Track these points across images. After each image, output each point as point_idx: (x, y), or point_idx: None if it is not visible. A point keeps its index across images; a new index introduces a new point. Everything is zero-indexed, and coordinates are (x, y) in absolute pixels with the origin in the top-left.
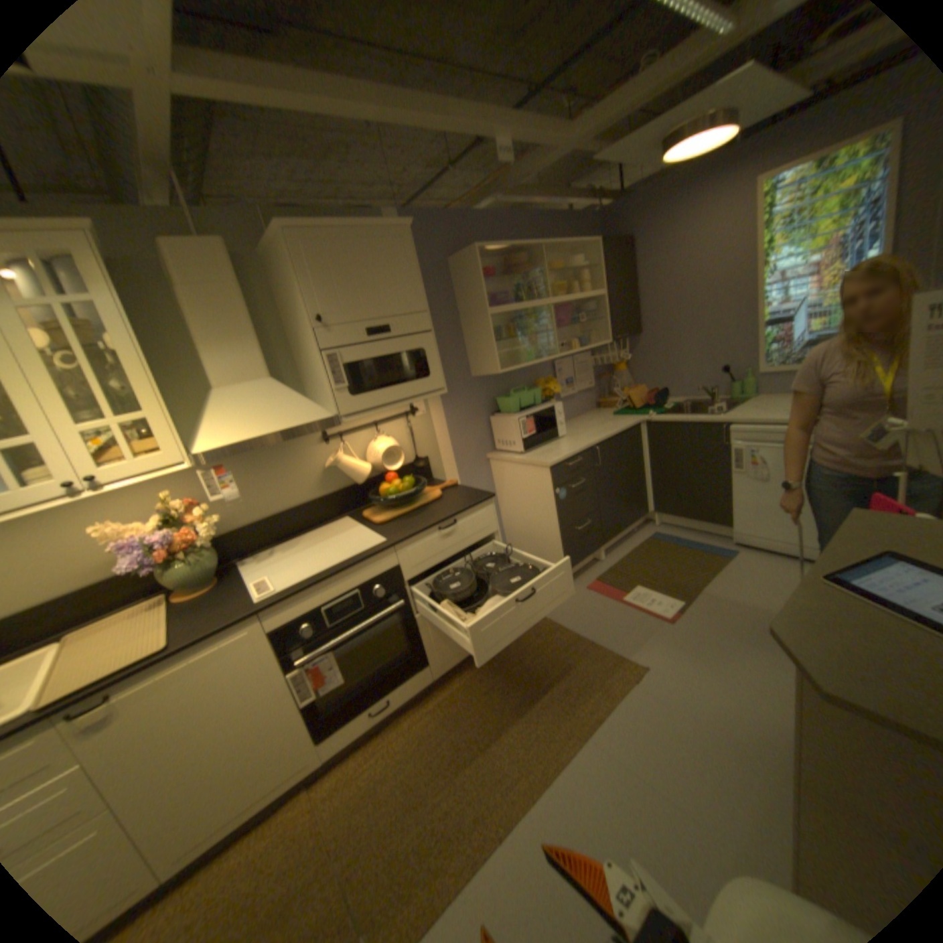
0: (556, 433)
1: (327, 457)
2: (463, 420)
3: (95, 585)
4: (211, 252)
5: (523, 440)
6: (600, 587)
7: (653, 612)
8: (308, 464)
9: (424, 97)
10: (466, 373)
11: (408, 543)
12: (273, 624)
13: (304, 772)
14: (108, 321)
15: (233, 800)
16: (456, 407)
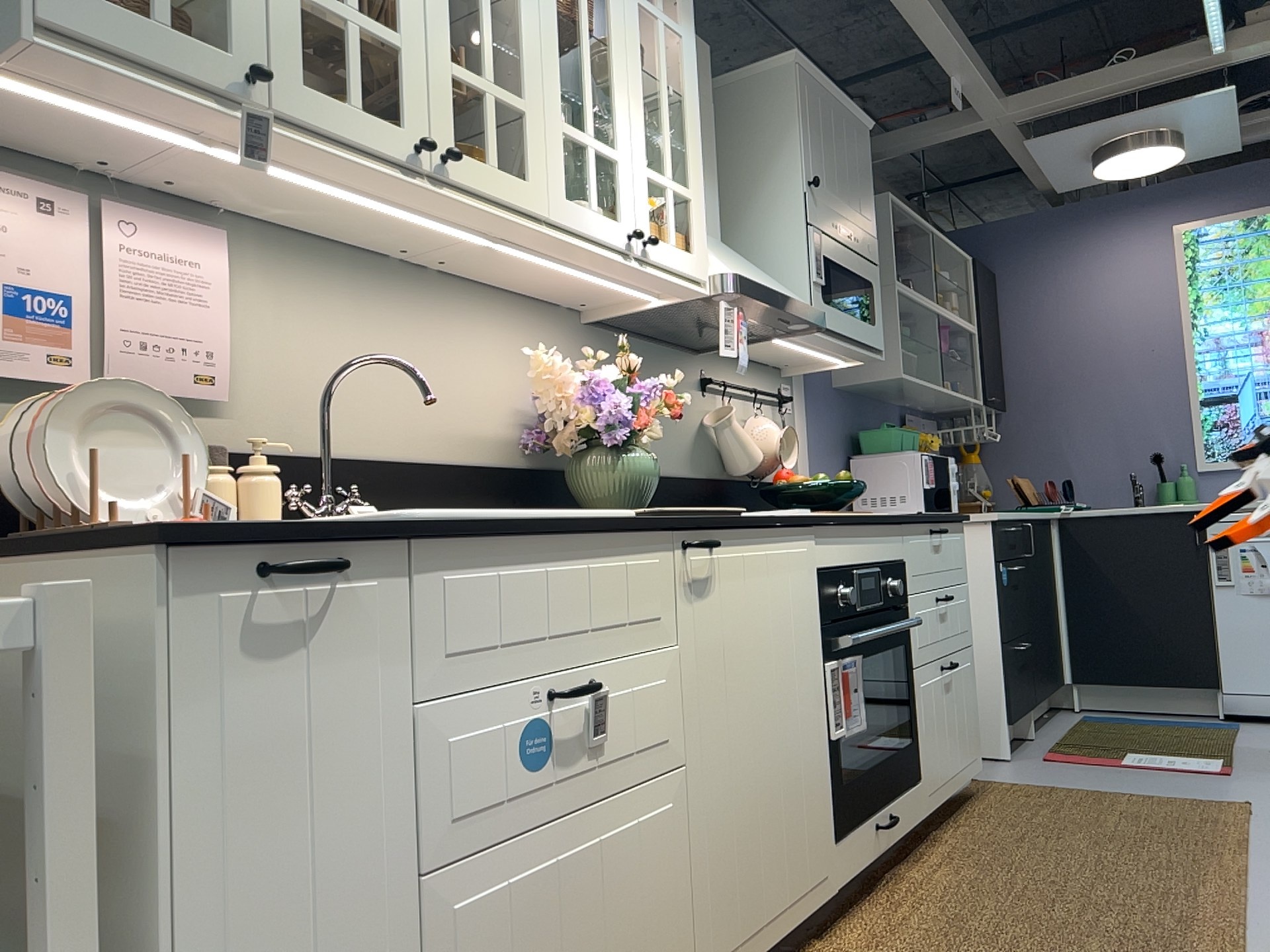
0: (952, 501)
1: (704, 414)
2: (826, 447)
3: (458, 465)
4: (703, 58)
5: (925, 492)
6: (1065, 755)
7: (1185, 767)
8: (687, 412)
9: (939, 2)
10: (831, 376)
11: (913, 530)
12: (823, 556)
13: (825, 889)
14: (688, 65)
15: (771, 877)
16: (820, 422)
